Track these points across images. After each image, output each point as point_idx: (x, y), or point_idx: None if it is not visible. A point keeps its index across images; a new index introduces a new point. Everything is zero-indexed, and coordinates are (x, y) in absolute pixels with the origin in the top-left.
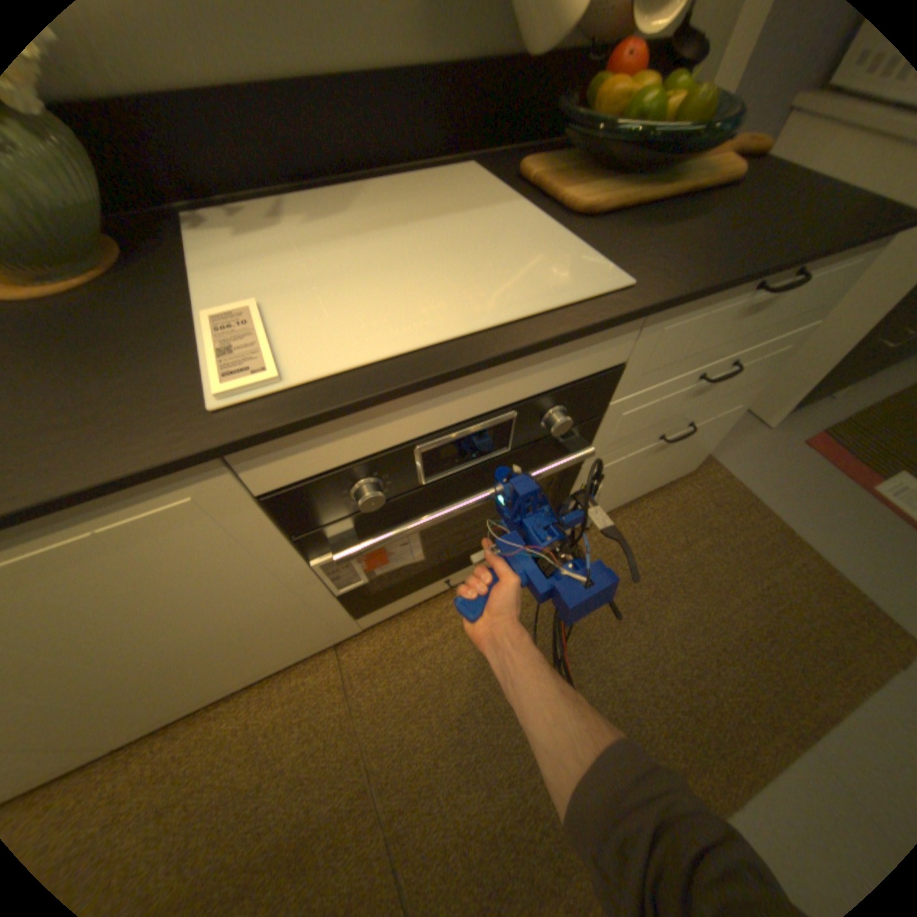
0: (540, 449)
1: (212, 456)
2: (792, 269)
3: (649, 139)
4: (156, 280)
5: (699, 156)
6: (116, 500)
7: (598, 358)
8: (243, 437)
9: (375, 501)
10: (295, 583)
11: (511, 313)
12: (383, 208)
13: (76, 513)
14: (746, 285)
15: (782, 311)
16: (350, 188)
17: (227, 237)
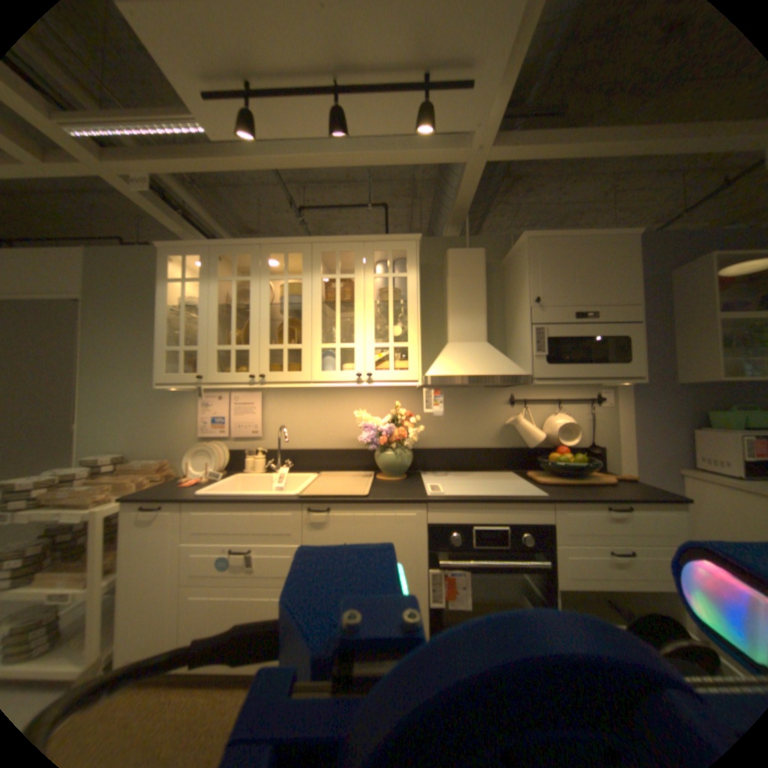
0: (526, 559)
1: (426, 502)
2: (624, 507)
3: (567, 469)
4: (415, 481)
5: (605, 480)
6: (404, 507)
7: (540, 518)
8: (434, 500)
9: (457, 546)
10: (420, 583)
11: (505, 495)
12: (478, 479)
13: (397, 507)
14: (601, 508)
15: (641, 529)
16: (469, 474)
17: (431, 478)
